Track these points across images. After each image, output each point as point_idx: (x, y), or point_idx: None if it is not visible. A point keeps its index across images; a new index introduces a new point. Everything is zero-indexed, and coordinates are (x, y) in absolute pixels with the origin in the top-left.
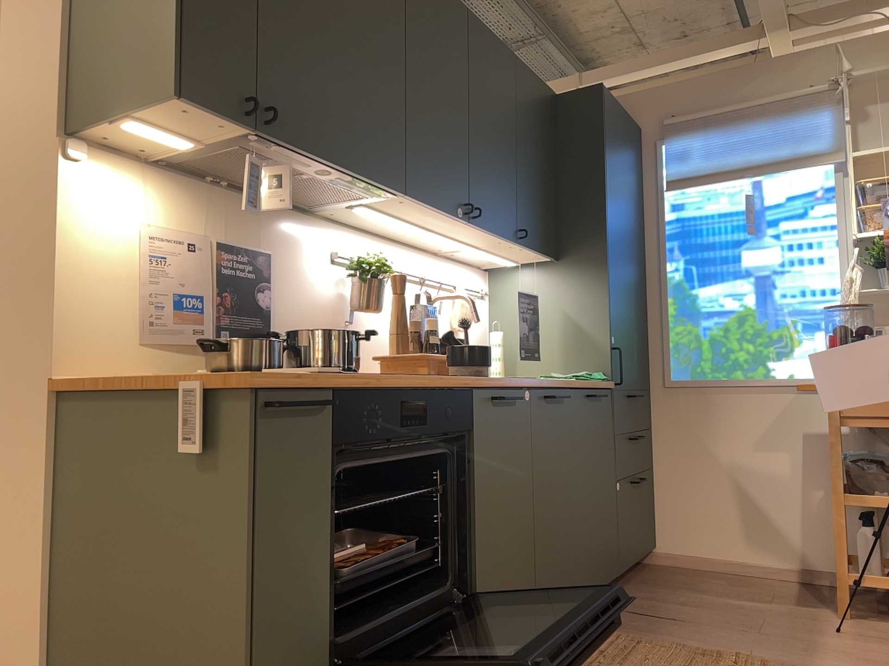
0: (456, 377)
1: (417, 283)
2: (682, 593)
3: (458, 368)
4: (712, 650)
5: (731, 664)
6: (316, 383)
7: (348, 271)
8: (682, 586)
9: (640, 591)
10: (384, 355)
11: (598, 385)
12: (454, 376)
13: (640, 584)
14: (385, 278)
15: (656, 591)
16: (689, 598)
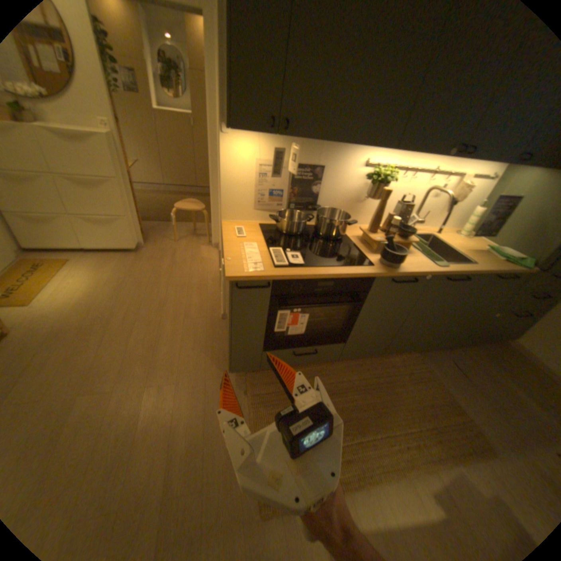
0: (371, 267)
1: (434, 171)
2: (498, 370)
3: (381, 259)
4: (464, 408)
5: (461, 422)
6: (262, 278)
7: (368, 176)
8: (504, 366)
9: (476, 355)
10: (364, 229)
11: (517, 269)
12: (371, 265)
13: (482, 351)
14: (393, 179)
15: (485, 360)
16: (497, 375)
